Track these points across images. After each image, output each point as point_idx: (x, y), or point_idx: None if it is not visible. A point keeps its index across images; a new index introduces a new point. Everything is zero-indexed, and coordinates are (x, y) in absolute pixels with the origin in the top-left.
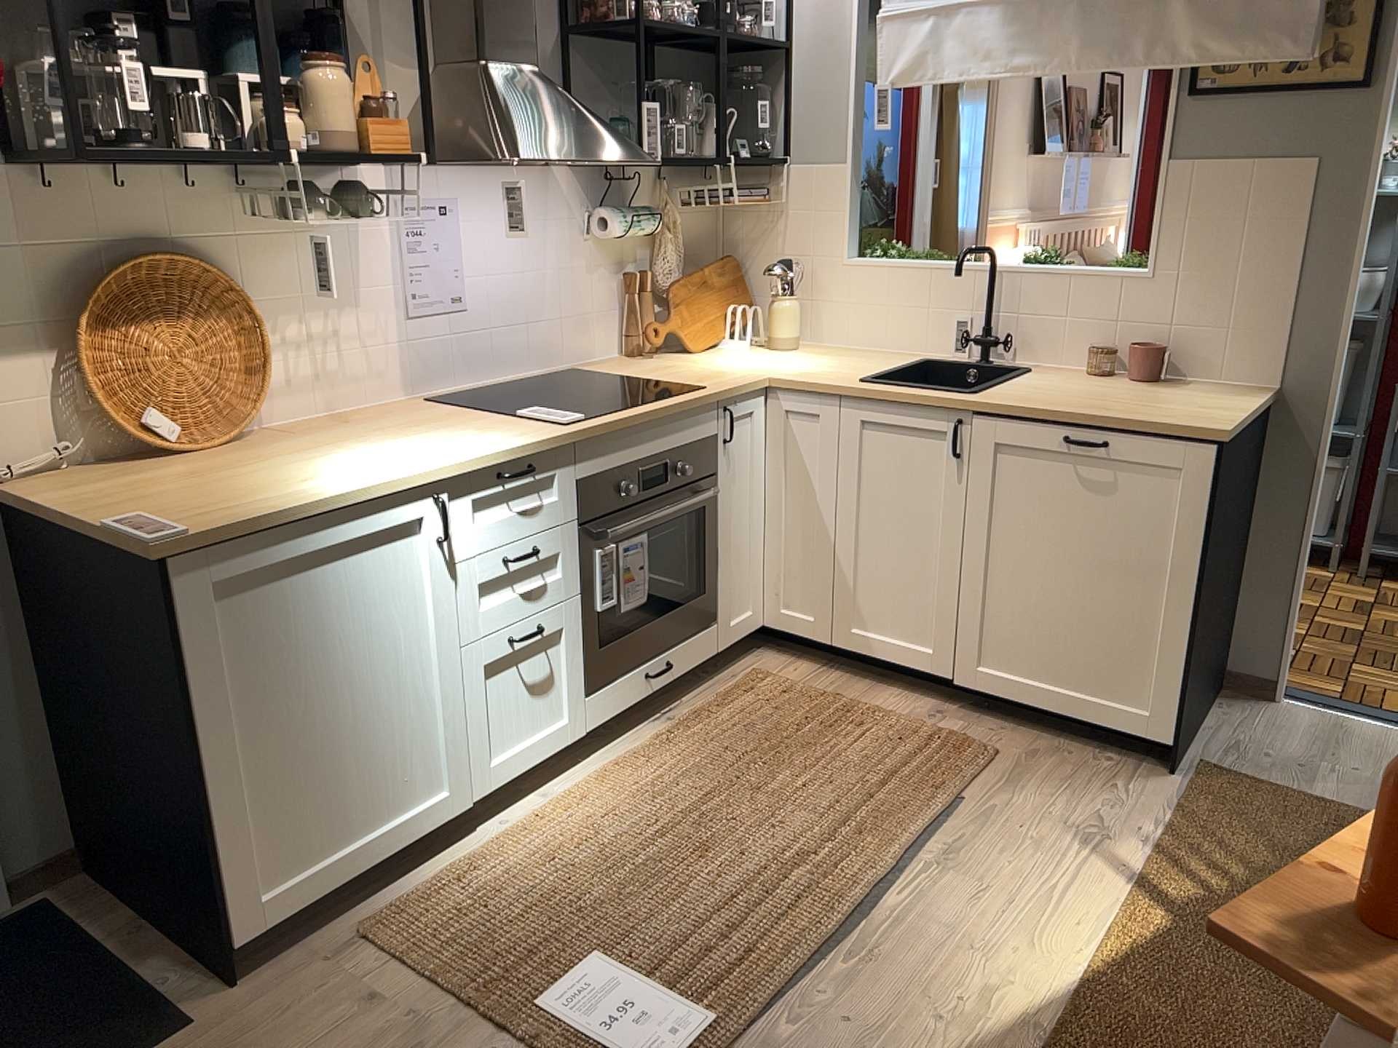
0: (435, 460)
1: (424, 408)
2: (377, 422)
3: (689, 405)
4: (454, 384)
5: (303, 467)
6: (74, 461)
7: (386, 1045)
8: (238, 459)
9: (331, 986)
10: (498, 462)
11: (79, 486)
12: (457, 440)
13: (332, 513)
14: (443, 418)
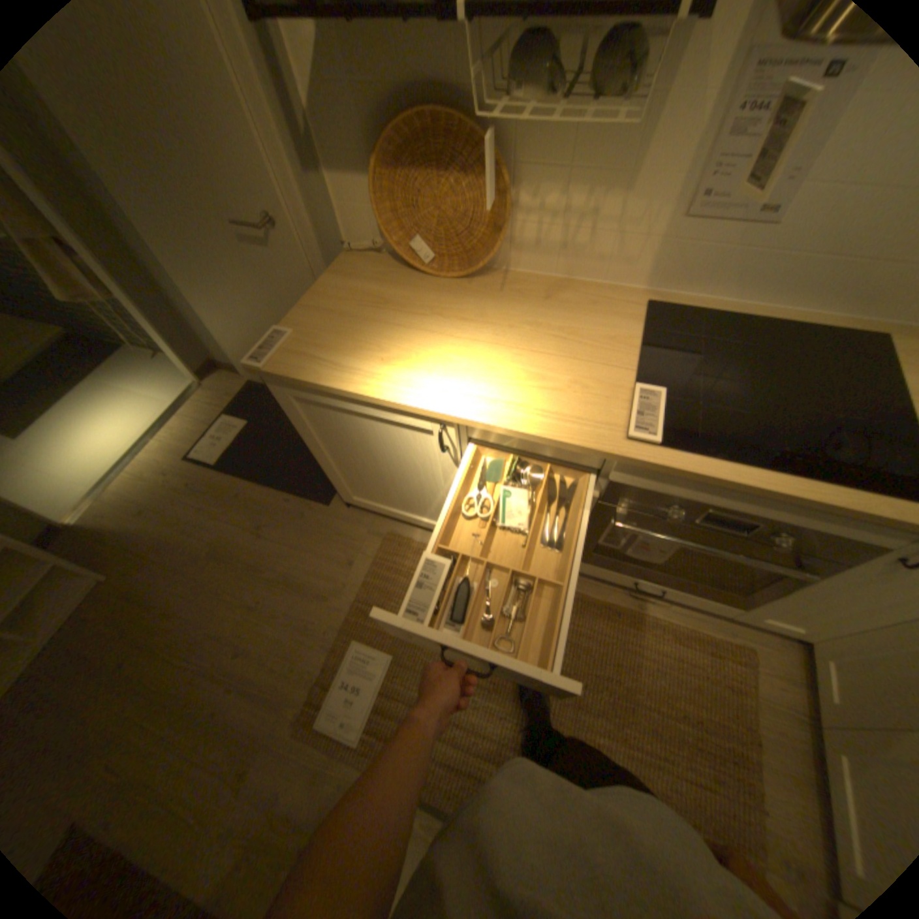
0: (460, 400)
1: (626, 311)
2: (561, 309)
3: (850, 513)
4: (710, 290)
5: (417, 338)
6: (386, 248)
7: (325, 584)
8: (428, 299)
9: (353, 542)
10: (510, 433)
11: (352, 273)
12: (529, 384)
13: (355, 397)
14: (598, 339)
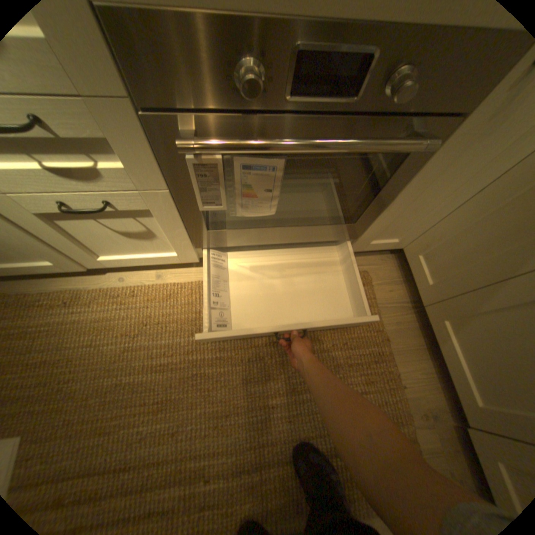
0: None
1: None
2: None
3: None
4: None
5: None
6: None
7: None
8: None
9: None
10: None
11: None
12: None
13: None
14: None
